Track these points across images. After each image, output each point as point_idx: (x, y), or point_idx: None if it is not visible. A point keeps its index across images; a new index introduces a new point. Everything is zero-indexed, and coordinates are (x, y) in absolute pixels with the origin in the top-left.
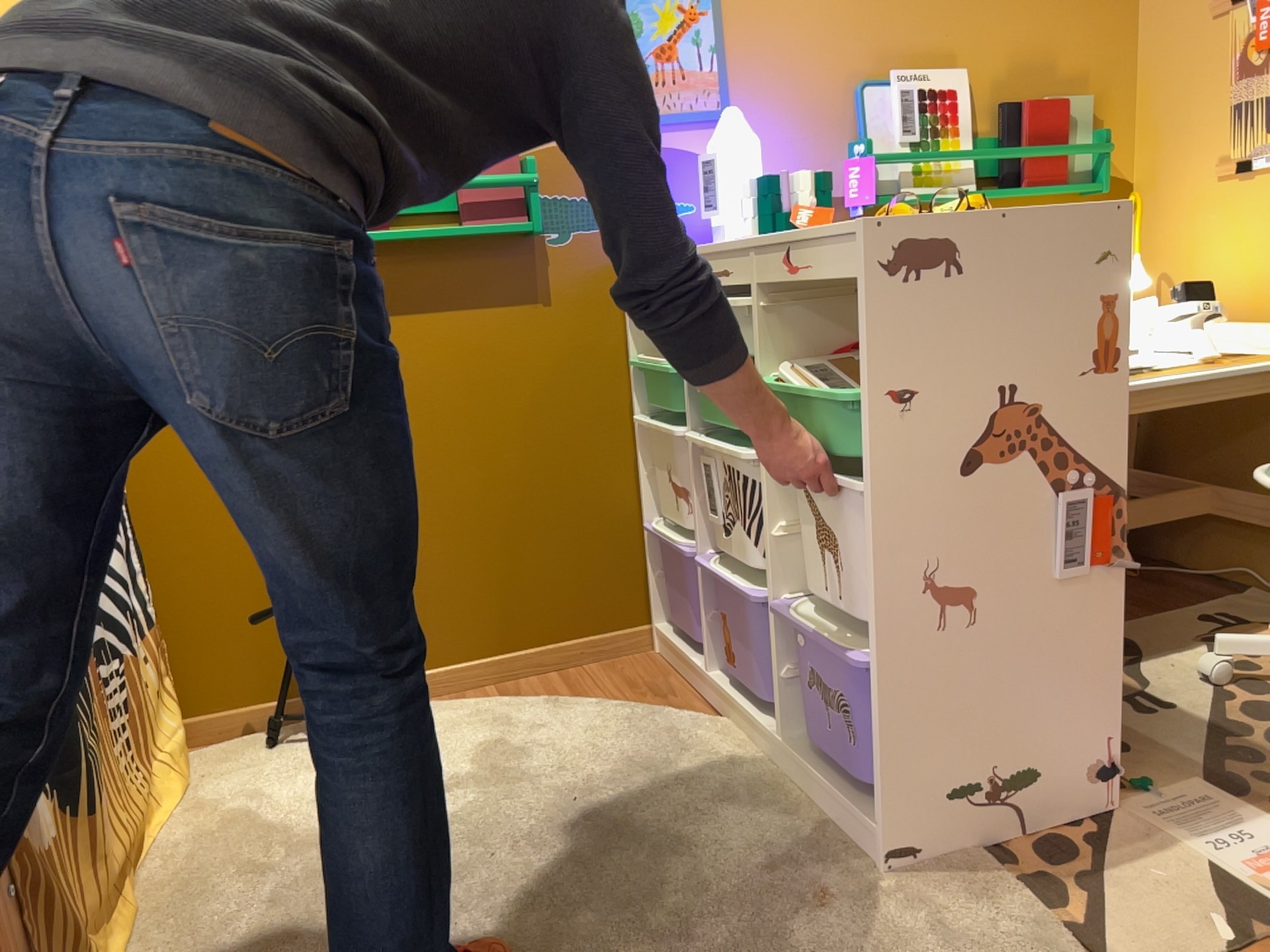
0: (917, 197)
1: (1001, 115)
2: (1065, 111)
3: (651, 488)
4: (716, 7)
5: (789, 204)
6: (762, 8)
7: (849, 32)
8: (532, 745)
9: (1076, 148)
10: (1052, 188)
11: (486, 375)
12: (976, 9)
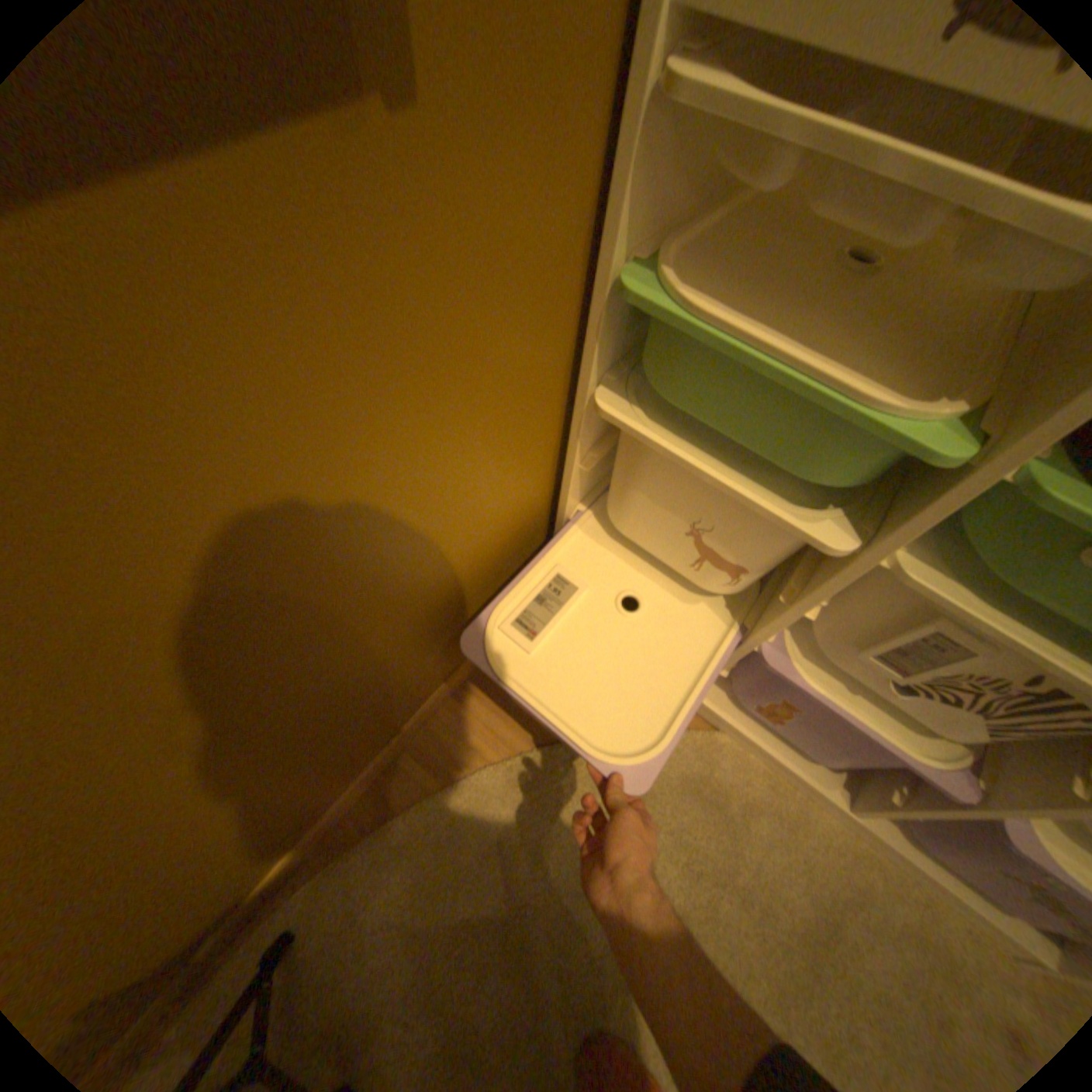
0: None
1: None
2: None
3: (580, 479)
4: None
5: None
6: None
7: None
8: (566, 892)
9: None
10: None
11: (255, 486)
12: None
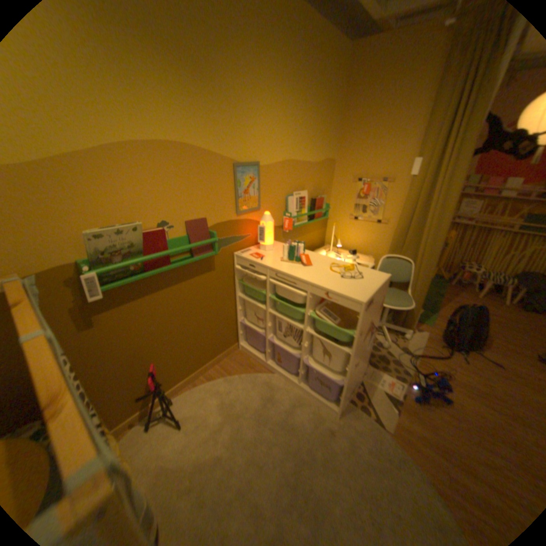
0: (298, 226)
1: (312, 201)
2: (323, 200)
3: (239, 312)
4: (258, 176)
5: (295, 251)
6: (268, 176)
7: (285, 181)
8: (232, 400)
9: (324, 209)
10: (319, 219)
11: (198, 296)
12: (309, 174)
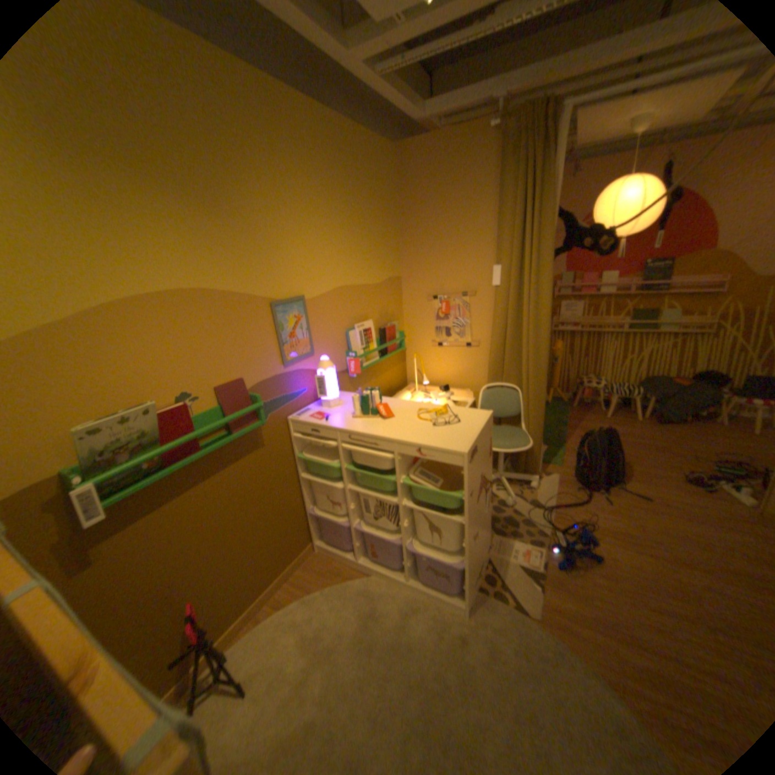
0: (368, 367)
1: (381, 333)
2: (395, 329)
3: (308, 498)
4: (306, 314)
5: (370, 403)
6: (318, 311)
7: (342, 314)
8: (316, 632)
9: (399, 340)
10: (395, 353)
11: (244, 488)
12: (370, 299)
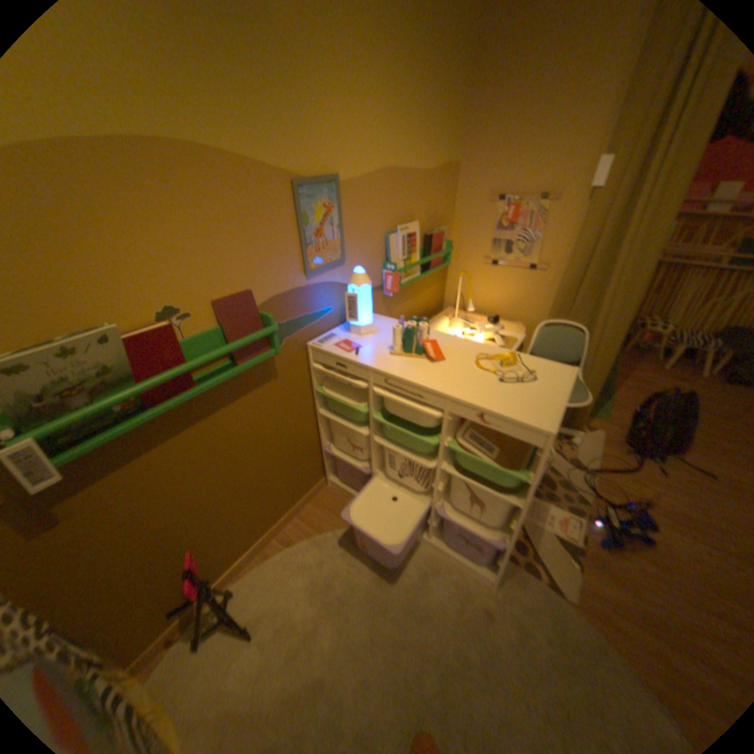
0: (407, 284)
1: (427, 240)
2: (443, 236)
3: (325, 434)
4: (340, 203)
5: (415, 337)
6: (356, 200)
7: (385, 208)
8: (328, 579)
9: (446, 252)
10: (439, 269)
11: (253, 426)
12: (421, 192)
